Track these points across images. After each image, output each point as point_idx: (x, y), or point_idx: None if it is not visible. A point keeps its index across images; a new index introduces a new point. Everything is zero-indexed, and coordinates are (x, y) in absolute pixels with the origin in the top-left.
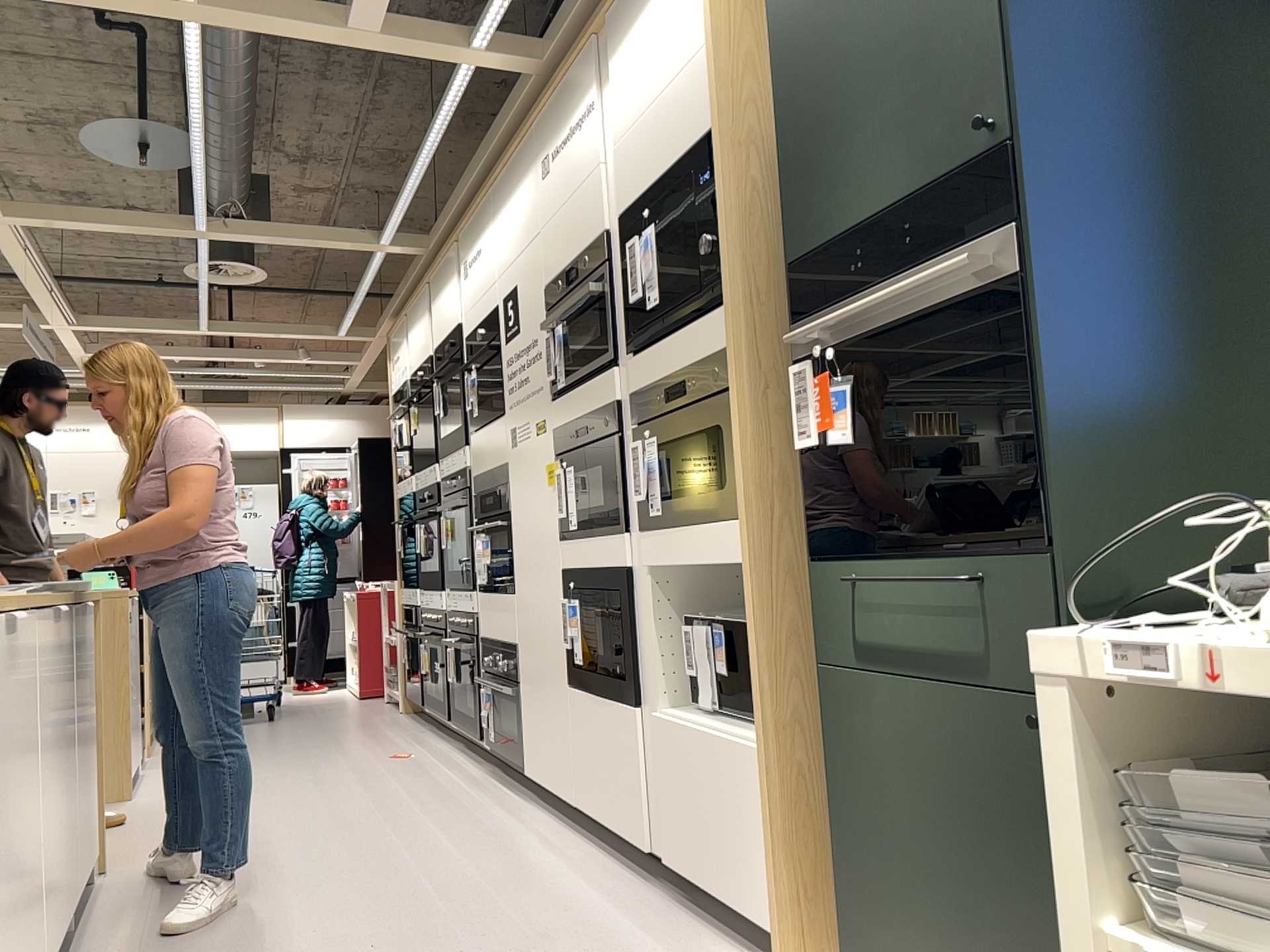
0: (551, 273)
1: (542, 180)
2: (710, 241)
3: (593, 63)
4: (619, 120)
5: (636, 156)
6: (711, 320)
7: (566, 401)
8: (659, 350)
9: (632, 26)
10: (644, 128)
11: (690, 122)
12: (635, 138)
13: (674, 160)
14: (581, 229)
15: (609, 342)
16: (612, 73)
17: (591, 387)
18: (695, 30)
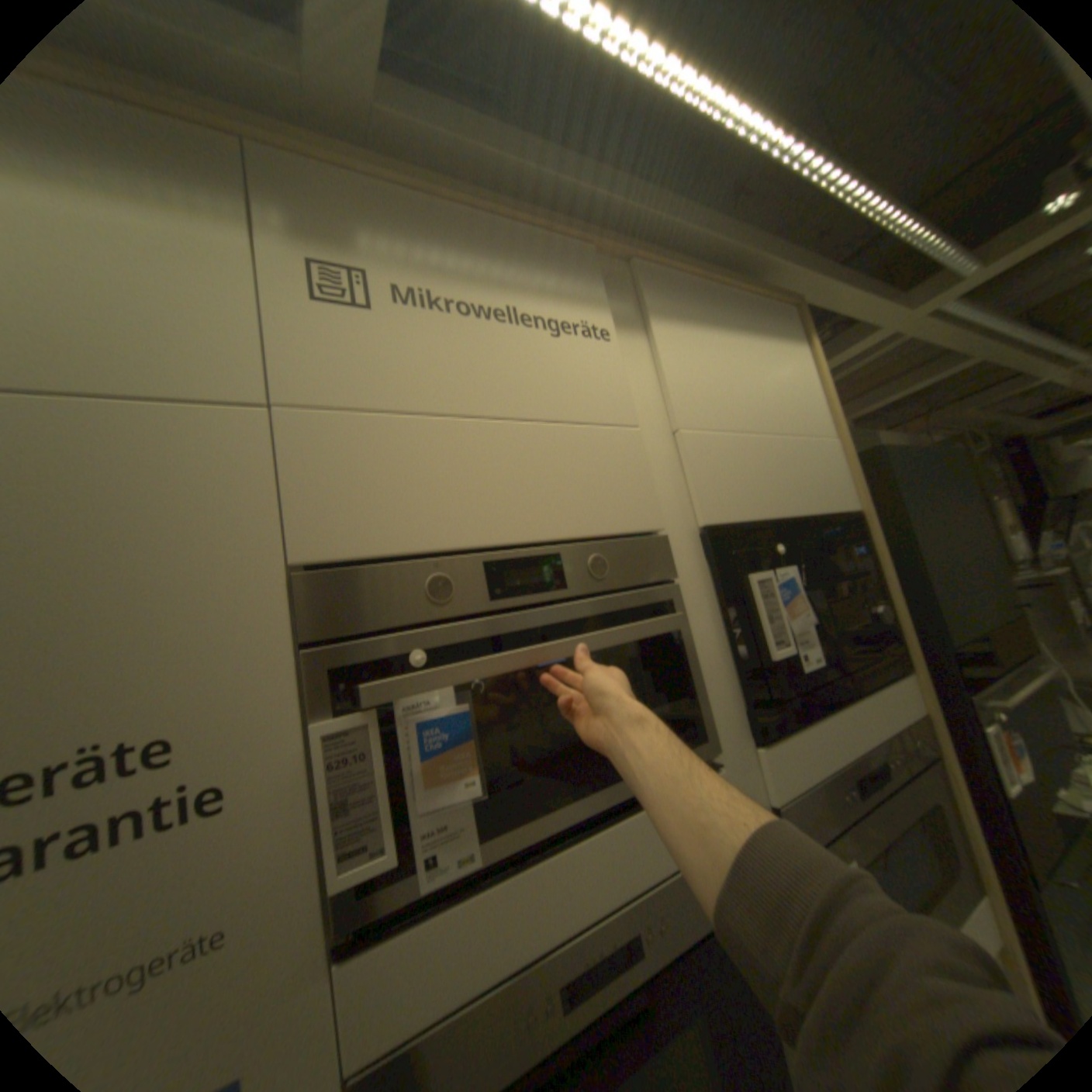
0: (359, 540)
1: (298, 289)
2: (891, 614)
3: (597, 276)
4: (685, 399)
5: (736, 468)
6: (897, 692)
7: (479, 919)
8: (829, 732)
9: (705, 322)
10: (748, 446)
11: (826, 487)
12: (730, 445)
13: (808, 510)
14: (565, 497)
15: (695, 727)
16: (659, 332)
17: (636, 835)
18: (815, 413)
